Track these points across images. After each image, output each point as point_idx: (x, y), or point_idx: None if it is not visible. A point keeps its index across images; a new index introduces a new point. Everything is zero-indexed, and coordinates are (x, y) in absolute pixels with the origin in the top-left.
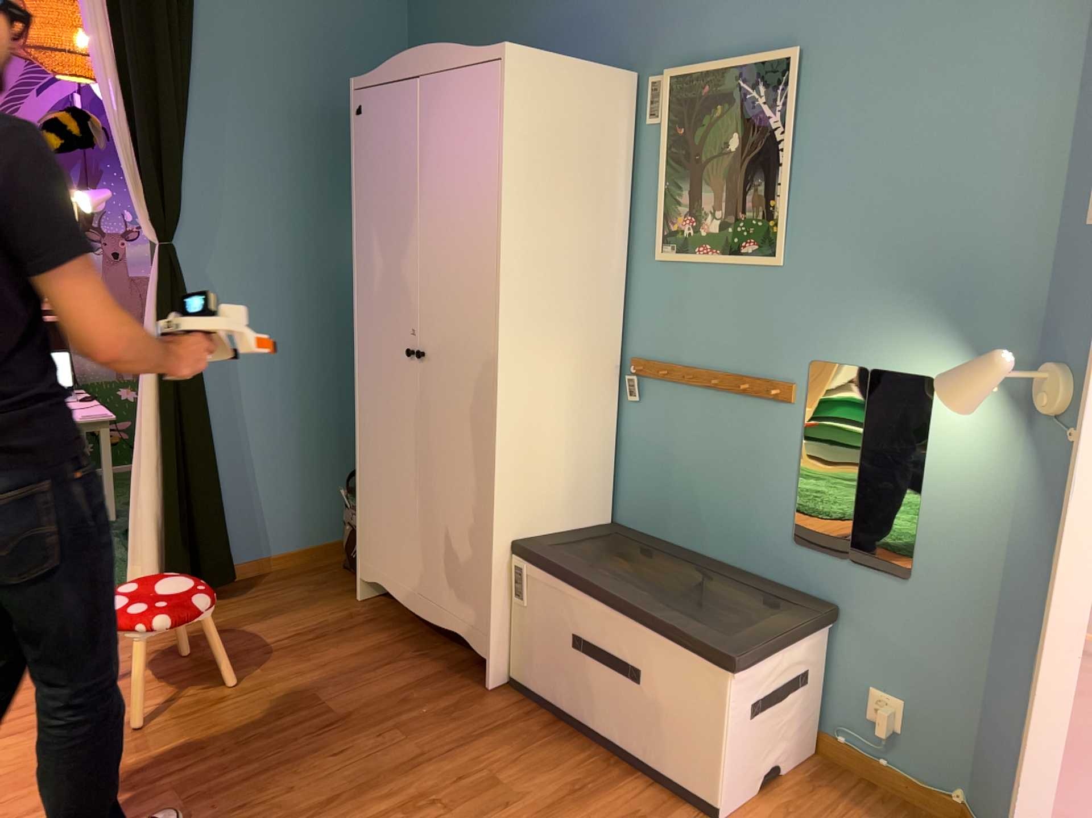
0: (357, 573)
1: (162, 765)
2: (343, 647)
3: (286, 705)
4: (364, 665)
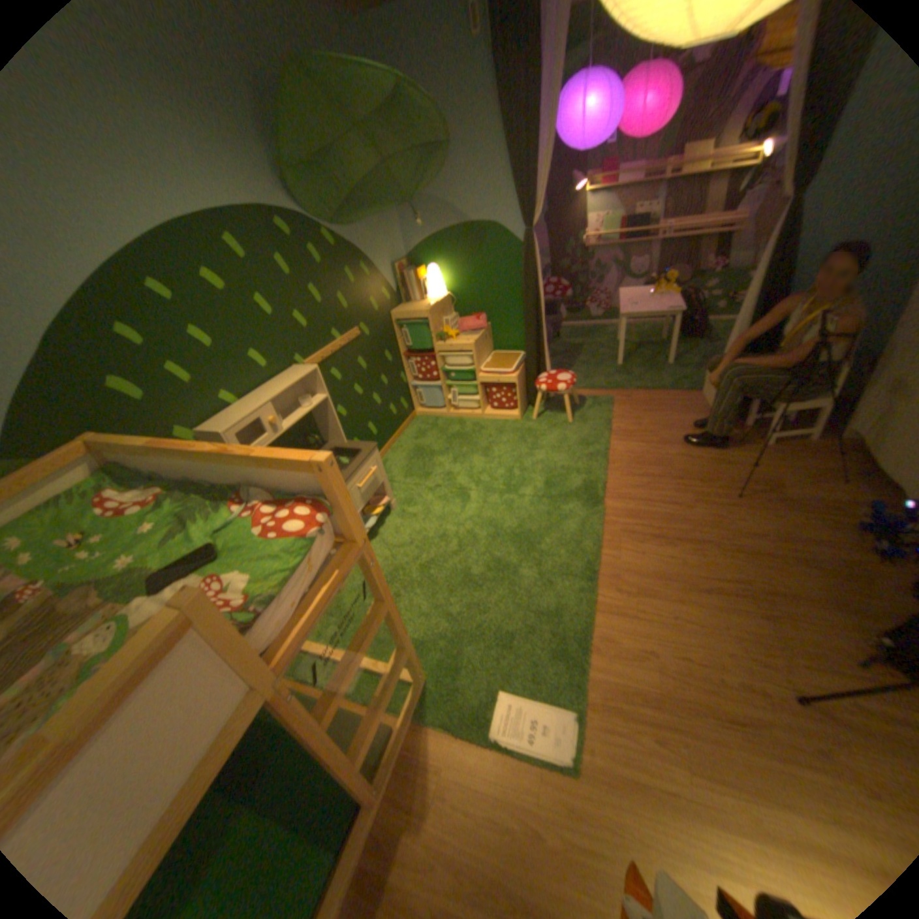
0: (850, 424)
1: (692, 481)
2: (815, 464)
3: (763, 481)
4: (822, 479)
